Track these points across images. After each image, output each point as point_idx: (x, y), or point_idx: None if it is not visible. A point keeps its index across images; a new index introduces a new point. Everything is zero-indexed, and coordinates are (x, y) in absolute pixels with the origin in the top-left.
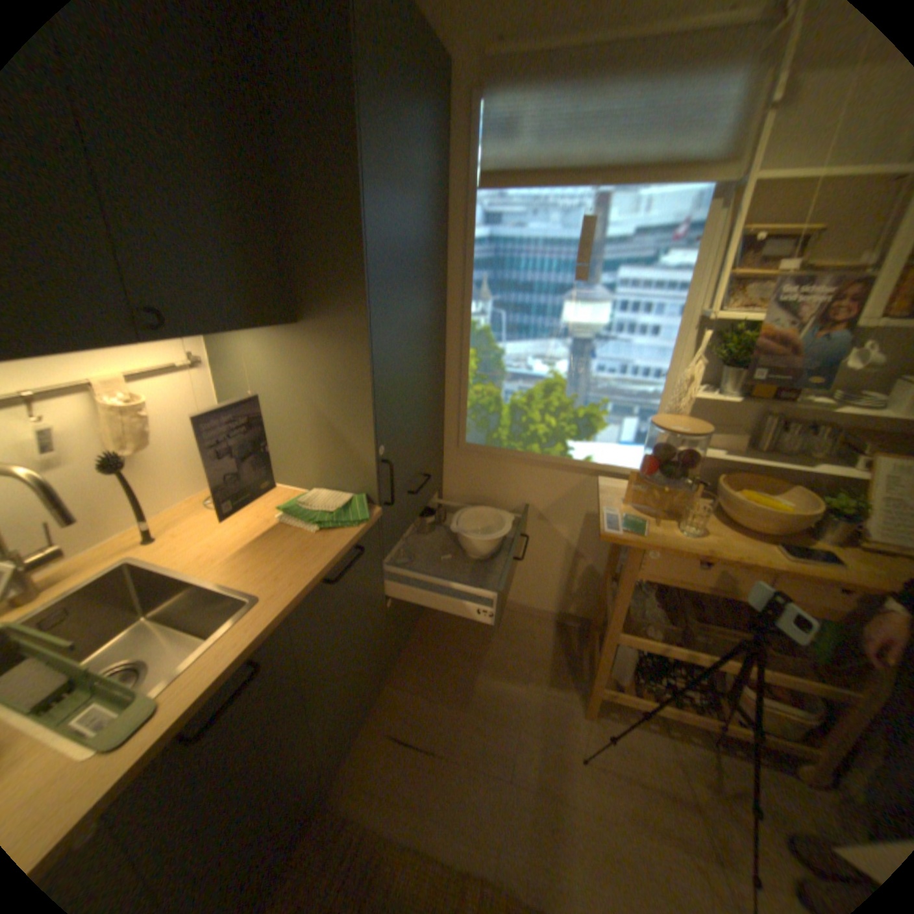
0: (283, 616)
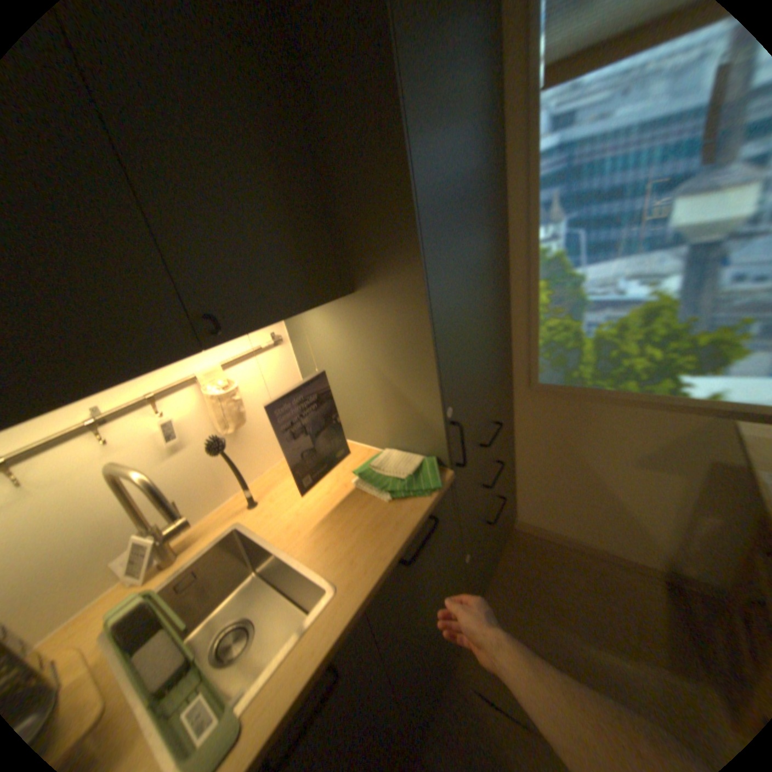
0: (359, 612)
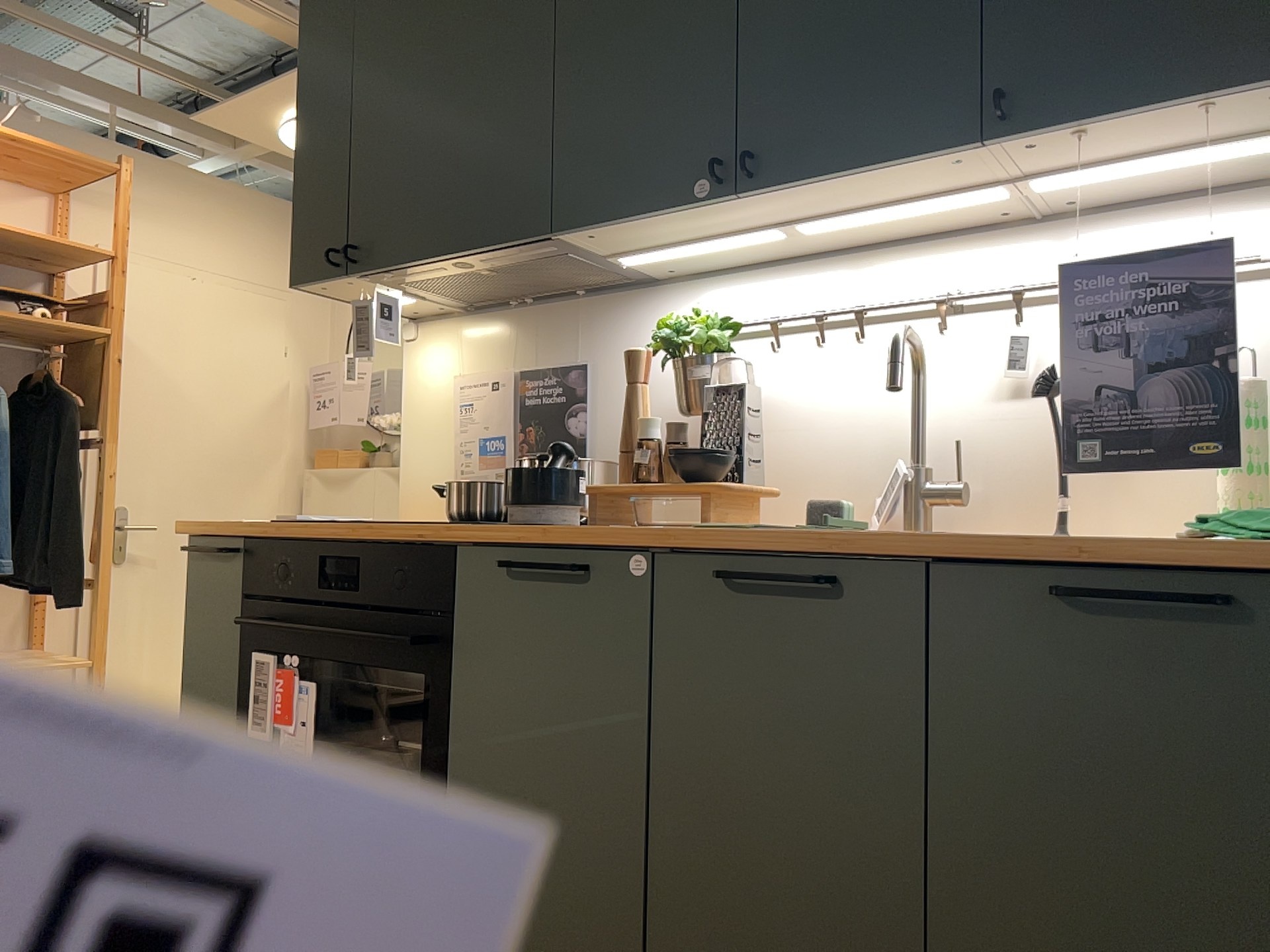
0: (911, 550)
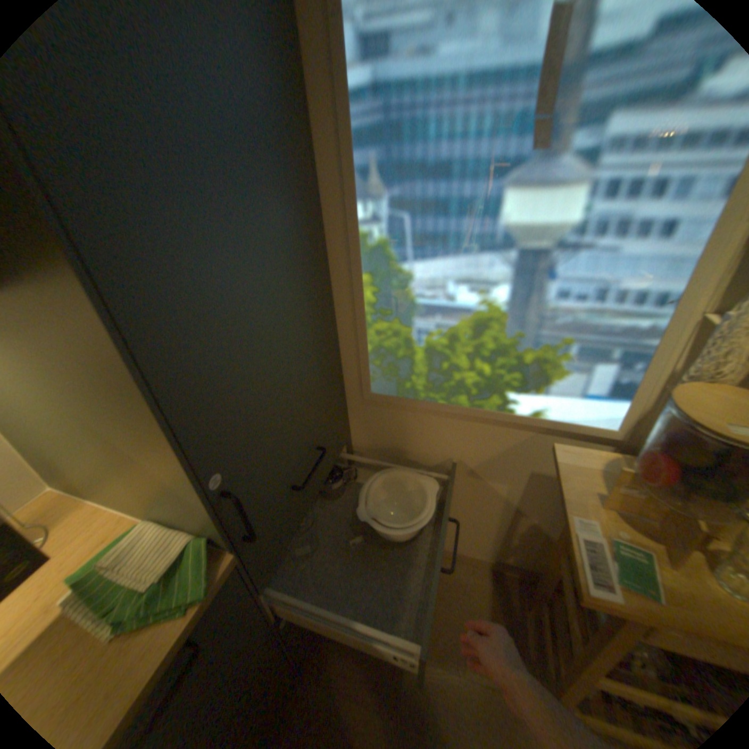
0: None
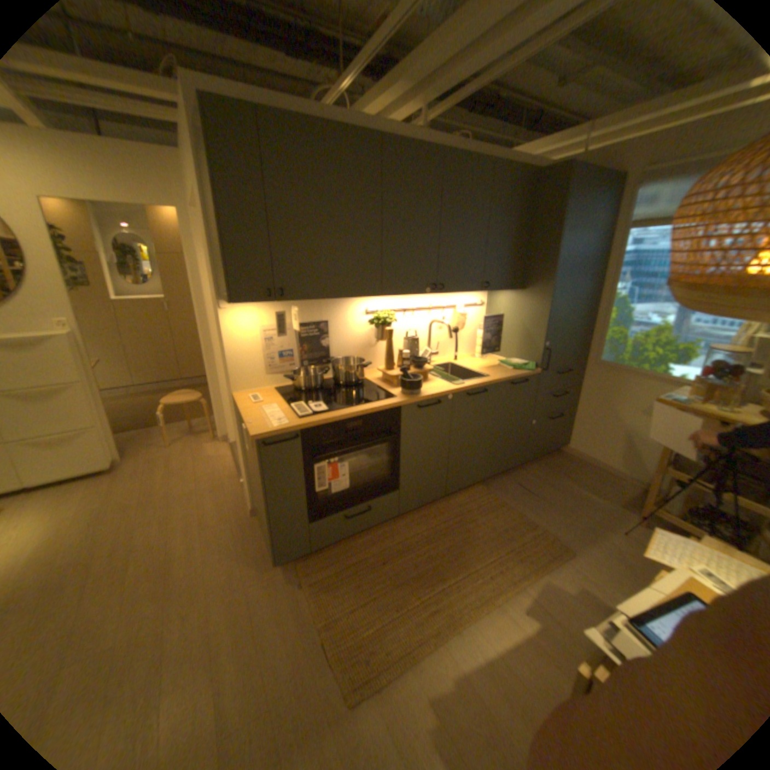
0: (497, 382)
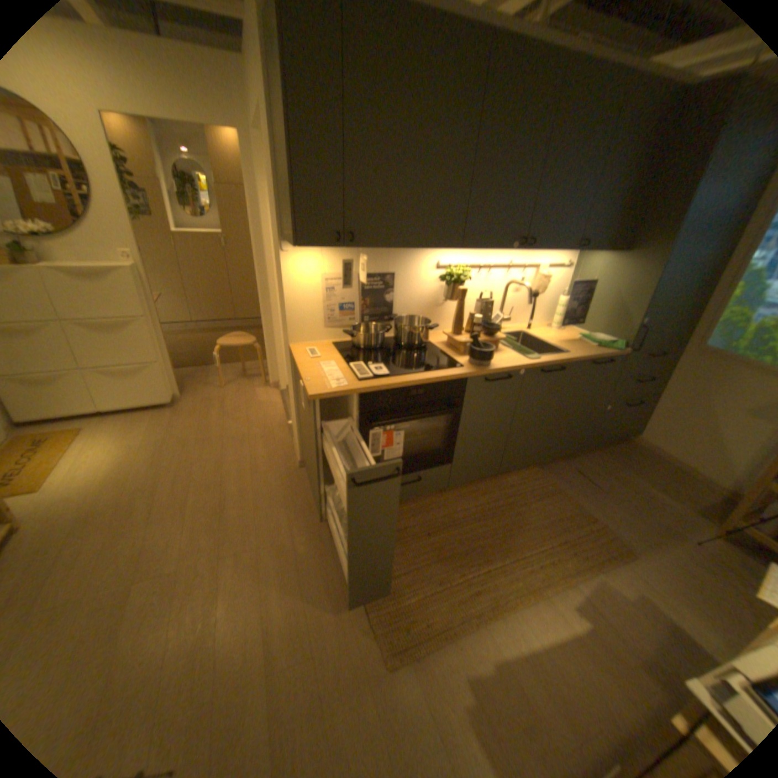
0: (577, 360)
